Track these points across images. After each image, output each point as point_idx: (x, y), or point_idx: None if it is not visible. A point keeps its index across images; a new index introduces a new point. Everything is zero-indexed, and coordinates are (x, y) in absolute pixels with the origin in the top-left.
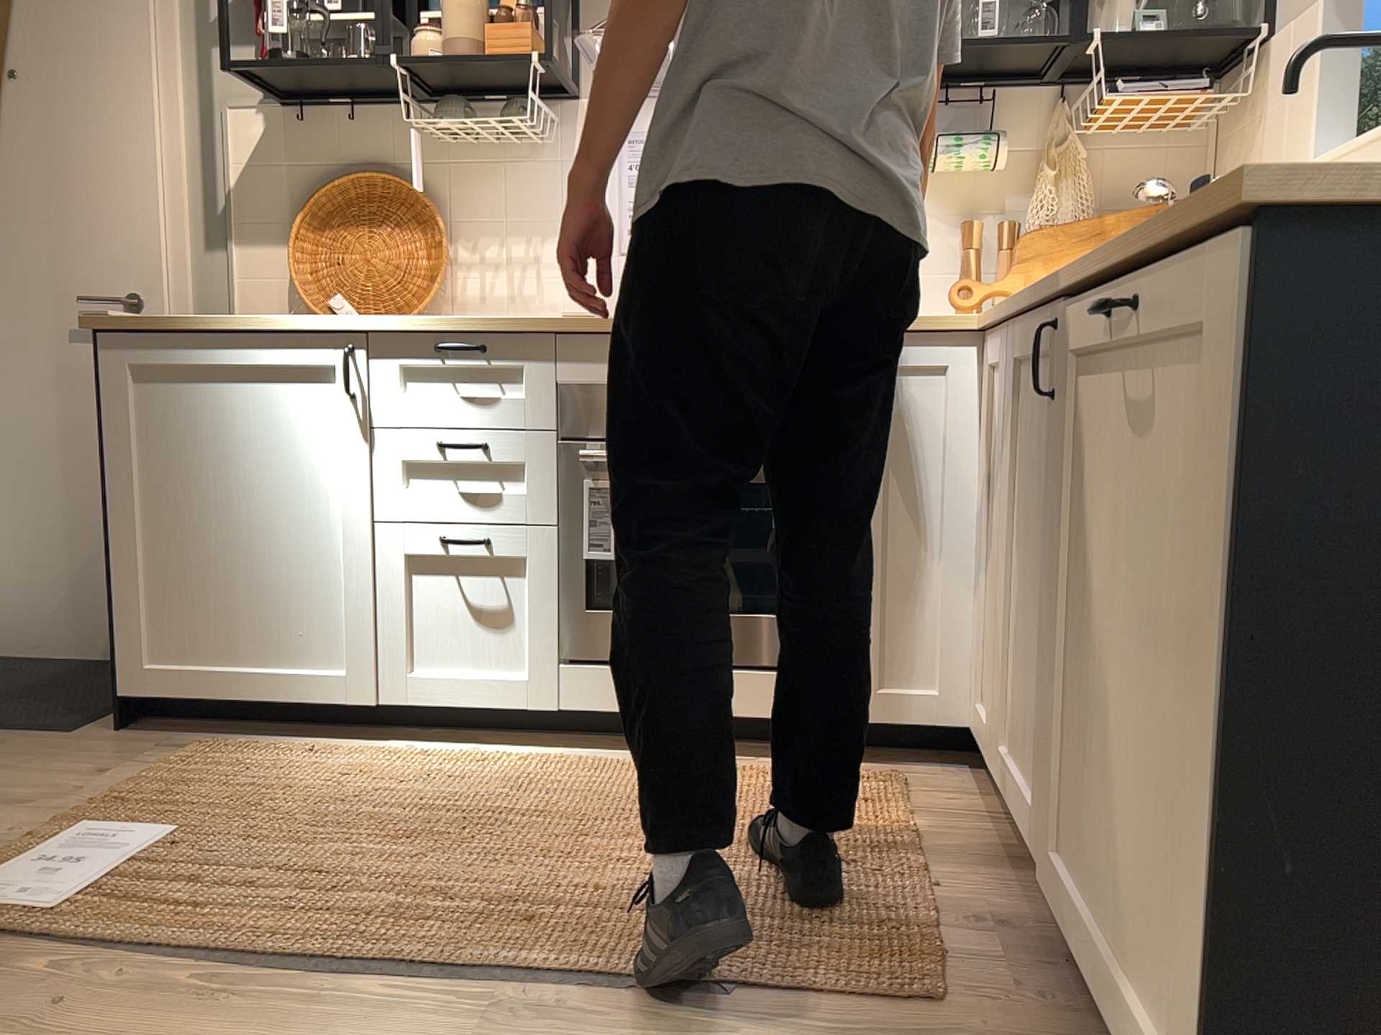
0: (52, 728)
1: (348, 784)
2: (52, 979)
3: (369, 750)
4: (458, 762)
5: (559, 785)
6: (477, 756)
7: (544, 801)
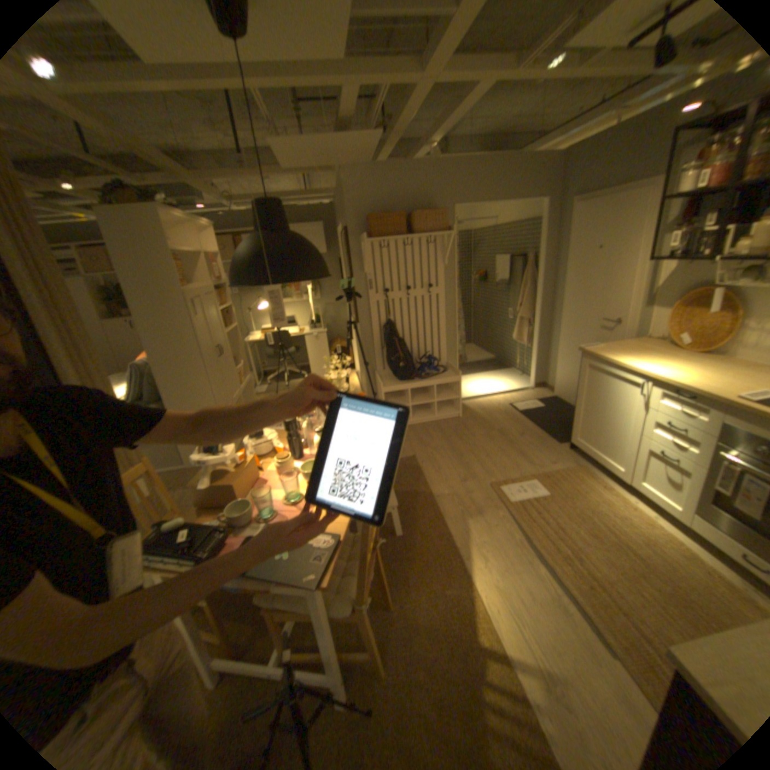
0: (558, 440)
1: (602, 506)
2: (503, 516)
3: (622, 496)
4: (643, 519)
5: (665, 552)
6: (654, 520)
7: (651, 554)
